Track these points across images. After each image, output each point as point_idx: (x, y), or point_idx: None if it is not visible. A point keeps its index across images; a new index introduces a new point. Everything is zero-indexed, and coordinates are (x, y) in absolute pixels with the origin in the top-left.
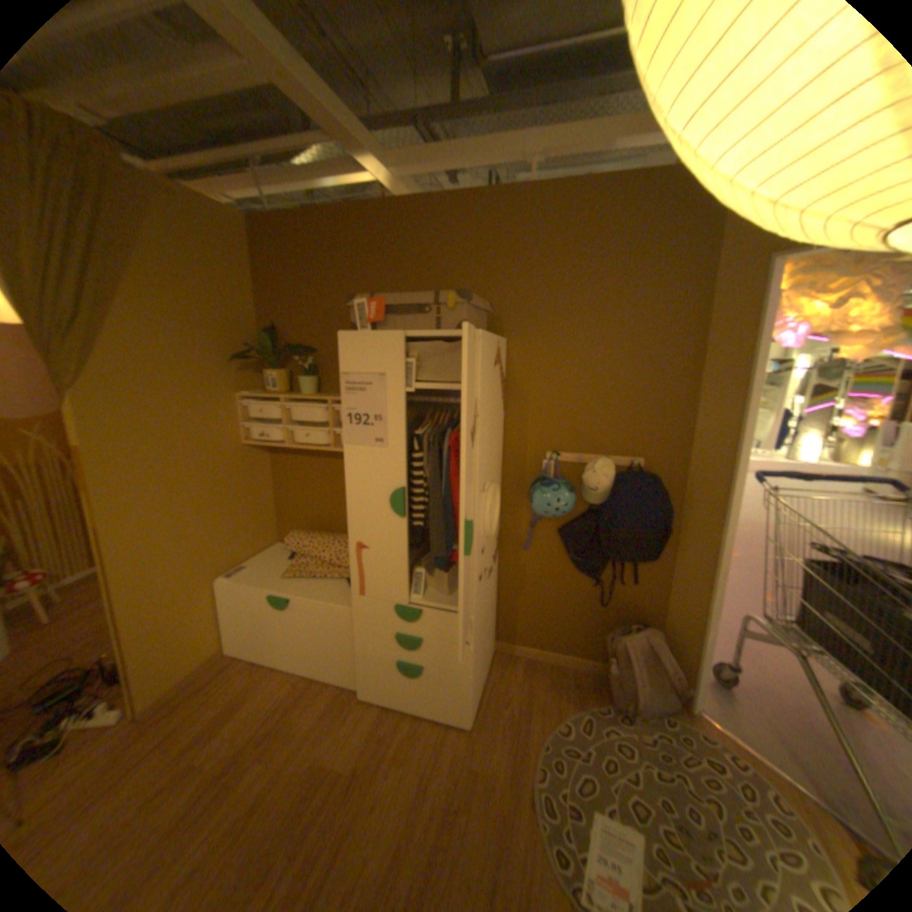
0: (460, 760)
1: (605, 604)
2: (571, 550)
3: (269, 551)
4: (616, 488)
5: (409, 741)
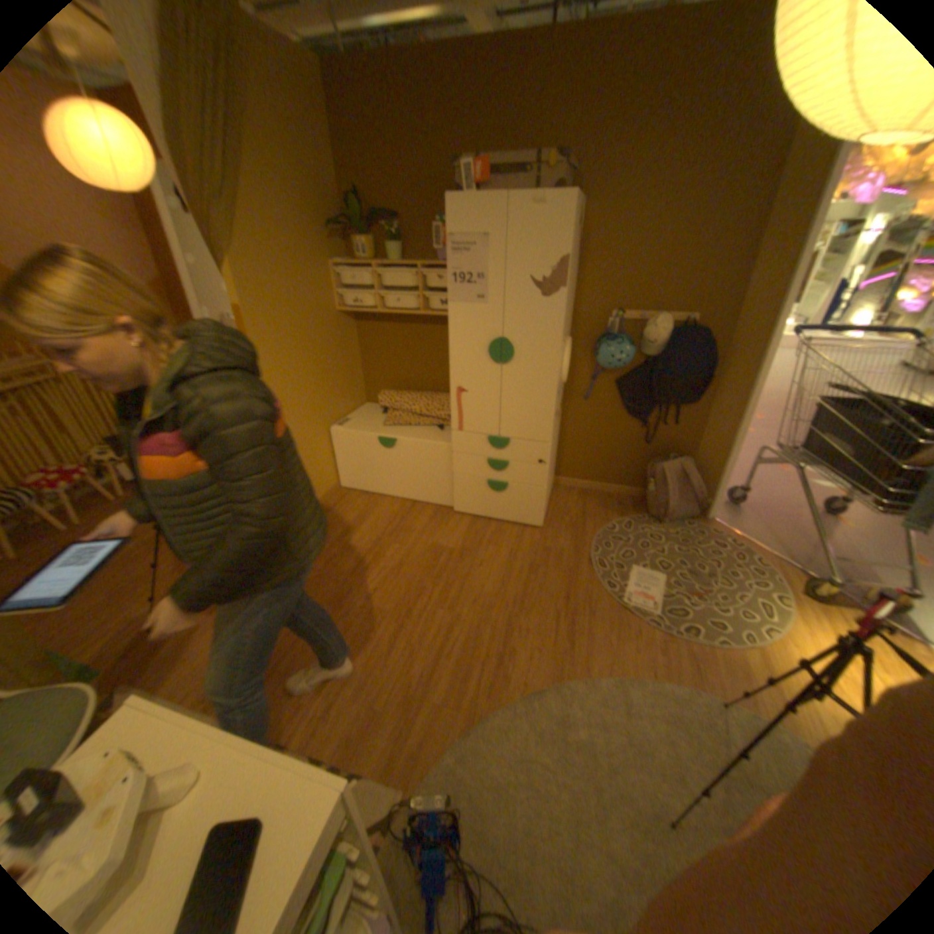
0: (537, 542)
1: (650, 443)
2: (626, 399)
3: (365, 410)
4: (673, 341)
5: (499, 533)
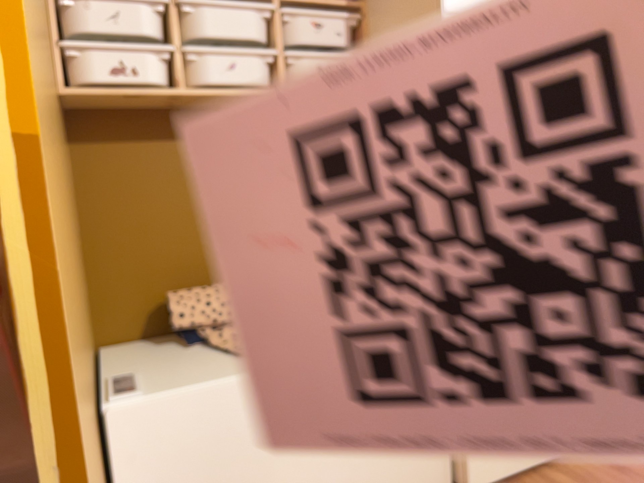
0: None
1: None
2: None
3: (114, 356)
4: None
5: (590, 482)
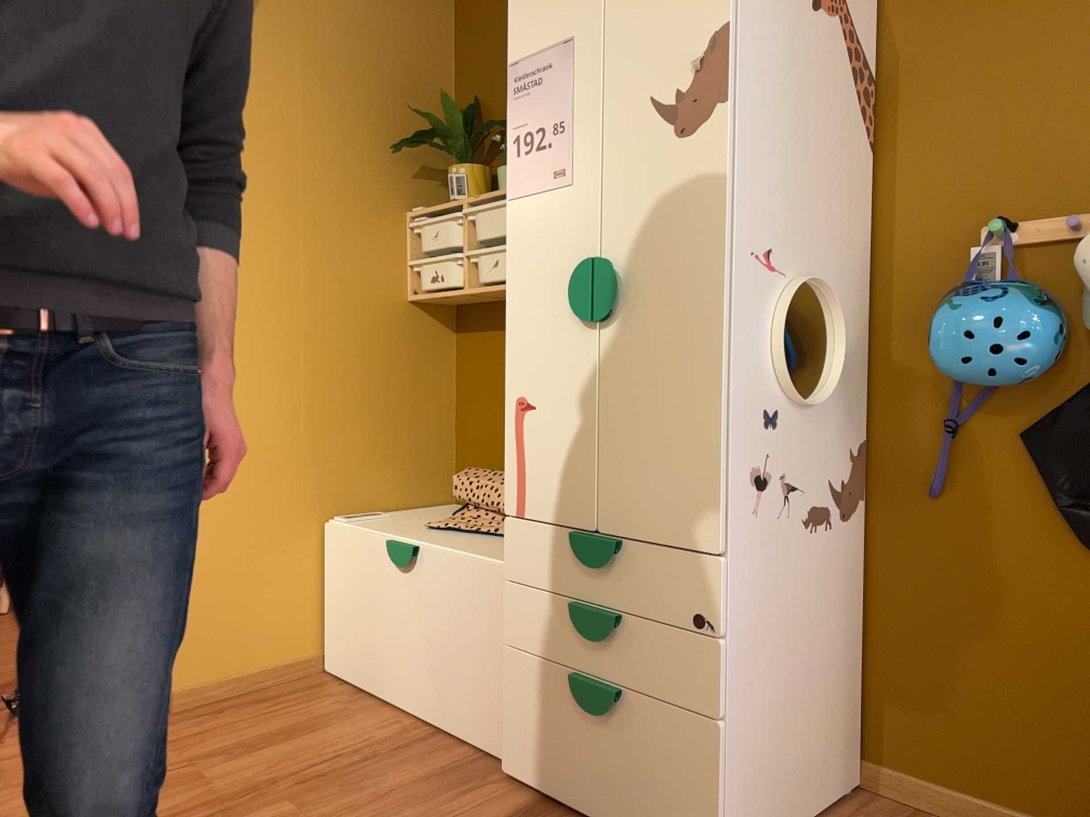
0: None
1: None
2: (1065, 486)
3: (432, 508)
4: None
5: None
